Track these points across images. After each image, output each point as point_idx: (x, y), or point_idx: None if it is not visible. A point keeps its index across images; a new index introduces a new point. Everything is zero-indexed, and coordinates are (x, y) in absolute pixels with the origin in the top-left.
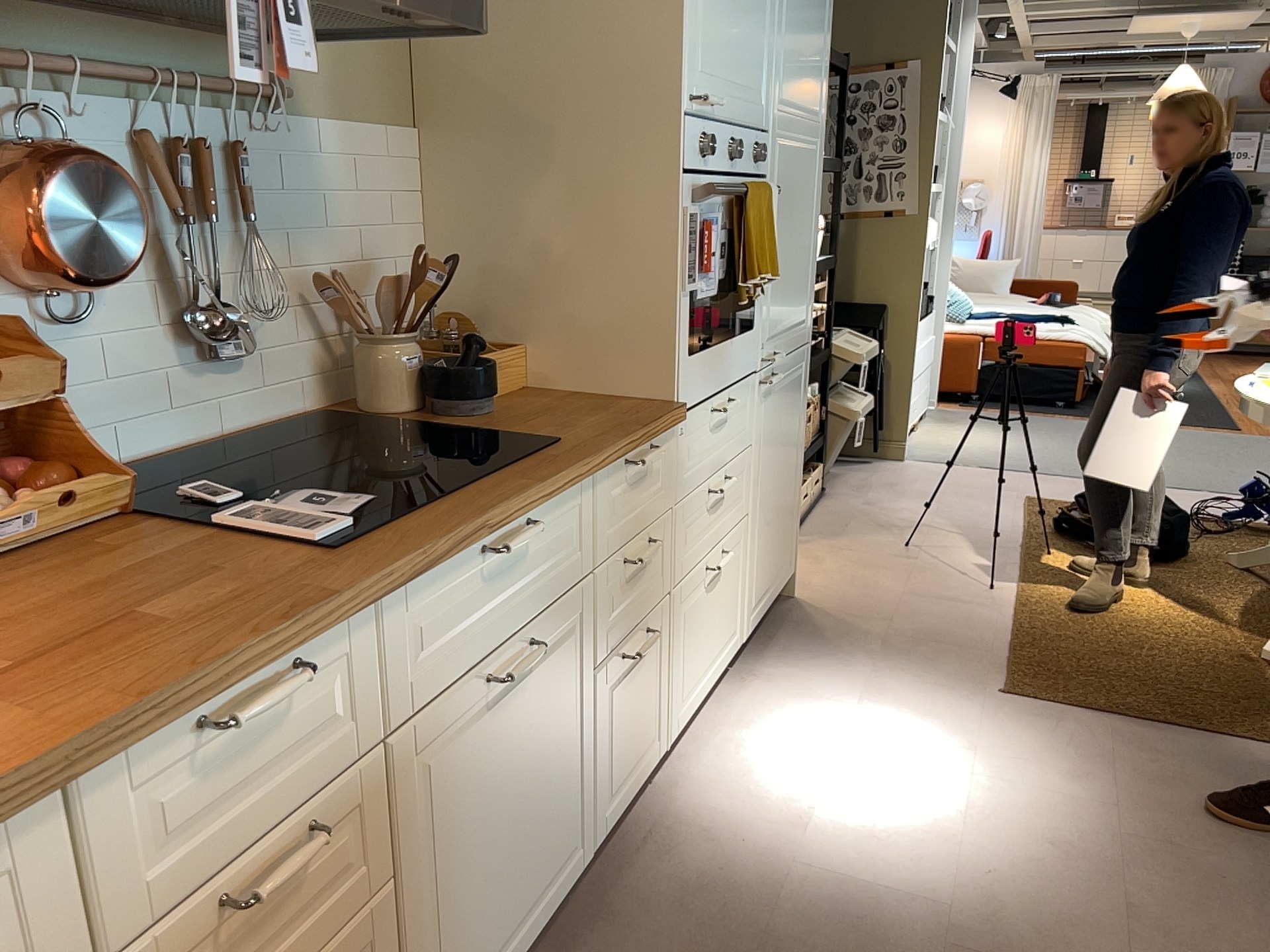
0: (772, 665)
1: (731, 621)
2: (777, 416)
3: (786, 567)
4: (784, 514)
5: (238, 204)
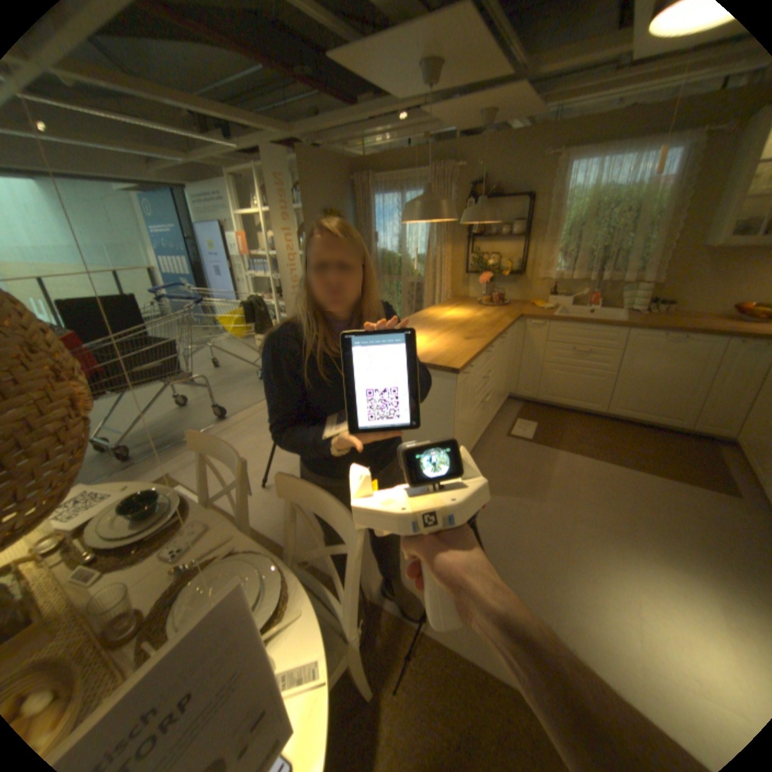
0: None
1: None
2: None
3: None
4: None
5: None
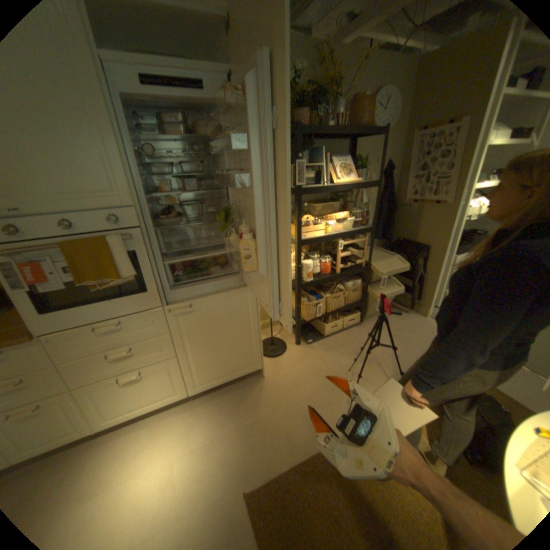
0: (203, 408)
1: (164, 392)
2: (203, 320)
3: (246, 368)
4: (233, 352)
5: None
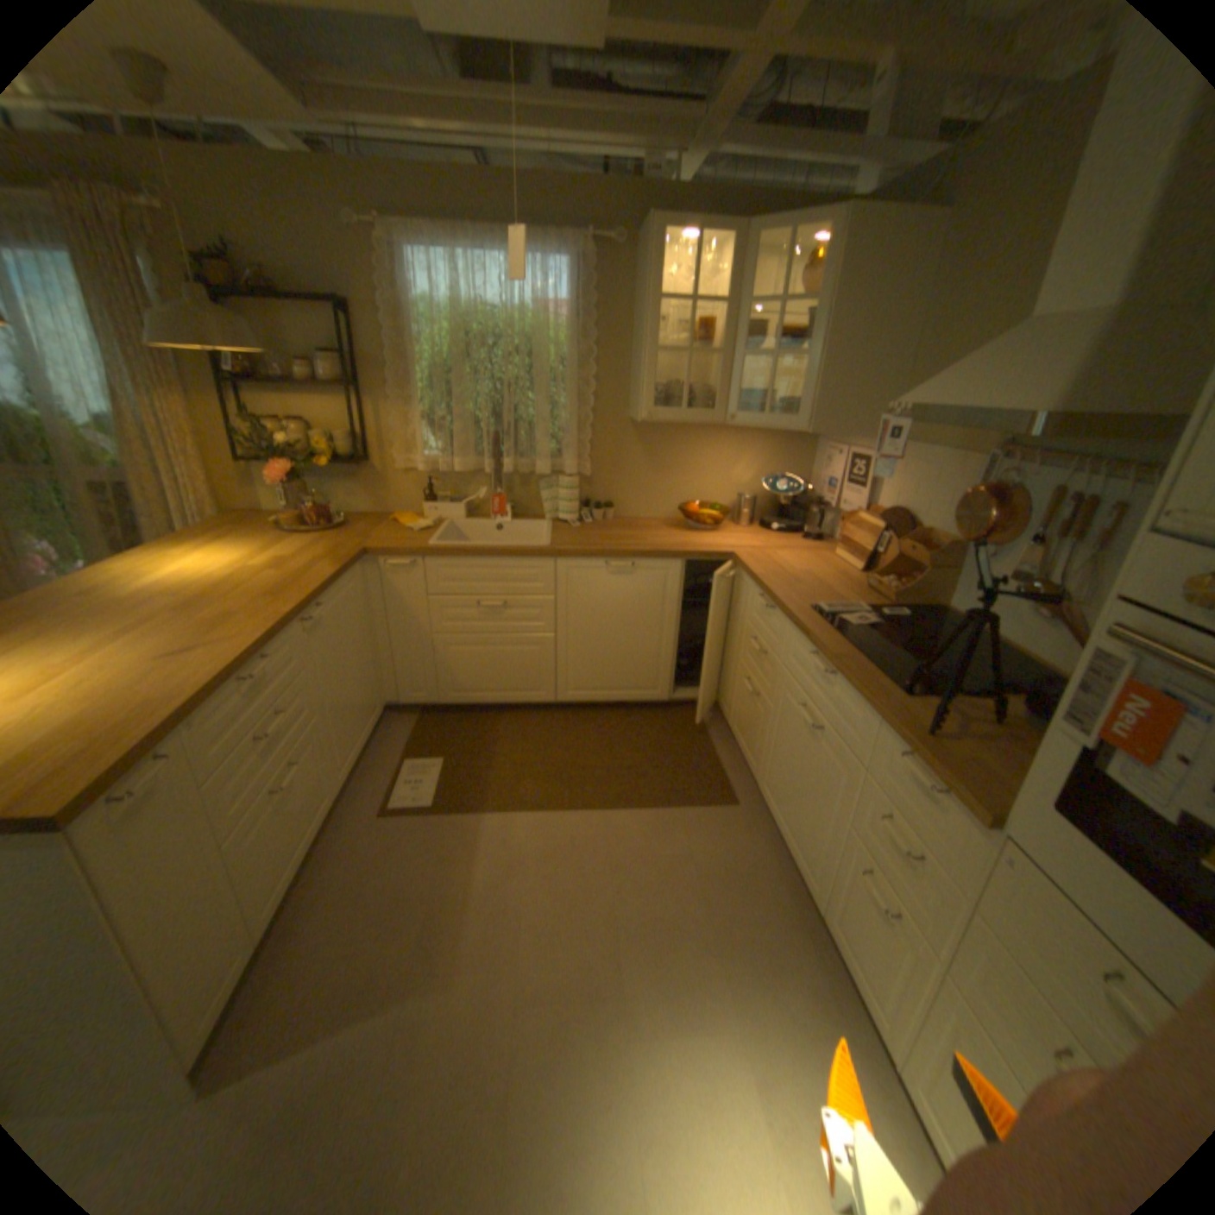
0: None
1: None
2: None
3: None
4: None
5: (1112, 542)
